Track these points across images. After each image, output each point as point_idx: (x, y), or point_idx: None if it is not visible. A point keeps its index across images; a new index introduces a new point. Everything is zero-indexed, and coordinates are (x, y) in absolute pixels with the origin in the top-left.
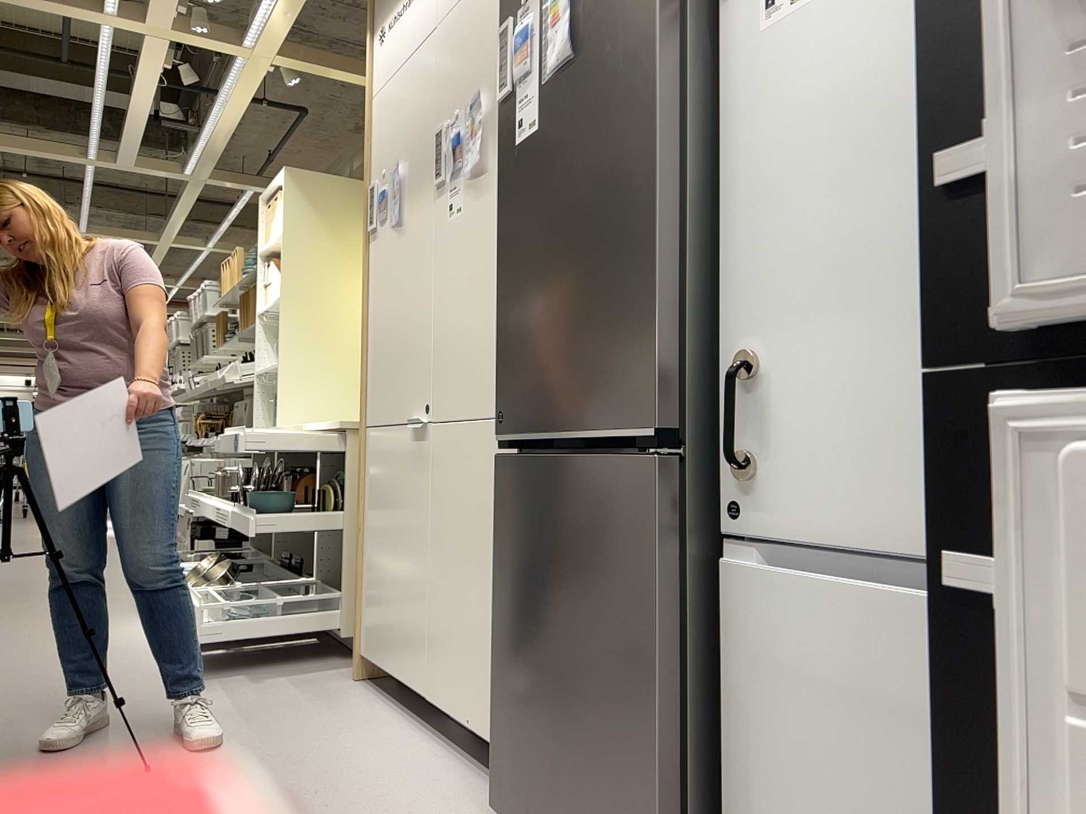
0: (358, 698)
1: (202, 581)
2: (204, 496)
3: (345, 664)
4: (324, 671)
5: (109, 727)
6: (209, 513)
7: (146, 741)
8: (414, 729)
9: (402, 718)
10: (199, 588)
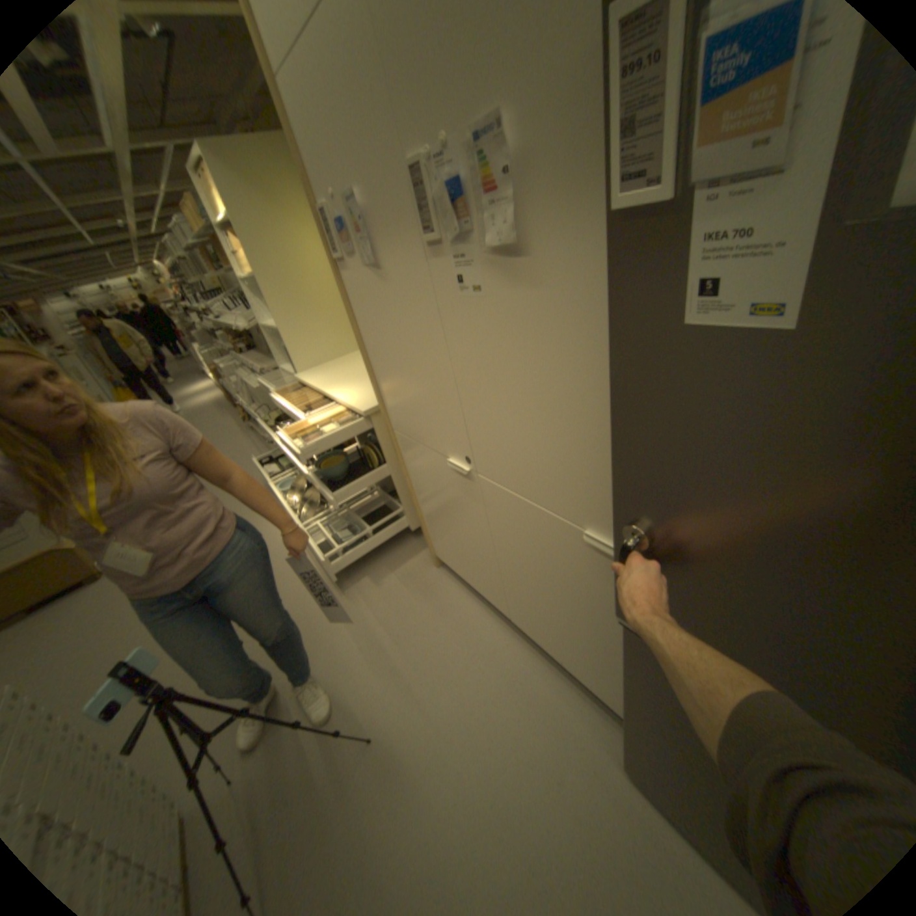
0: (450, 593)
1: (303, 500)
2: (272, 430)
3: (420, 545)
4: (411, 557)
5: (316, 672)
6: (285, 454)
7: (346, 688)
8: (504, 629)
9: (489, 614)
10: (309, 520)
